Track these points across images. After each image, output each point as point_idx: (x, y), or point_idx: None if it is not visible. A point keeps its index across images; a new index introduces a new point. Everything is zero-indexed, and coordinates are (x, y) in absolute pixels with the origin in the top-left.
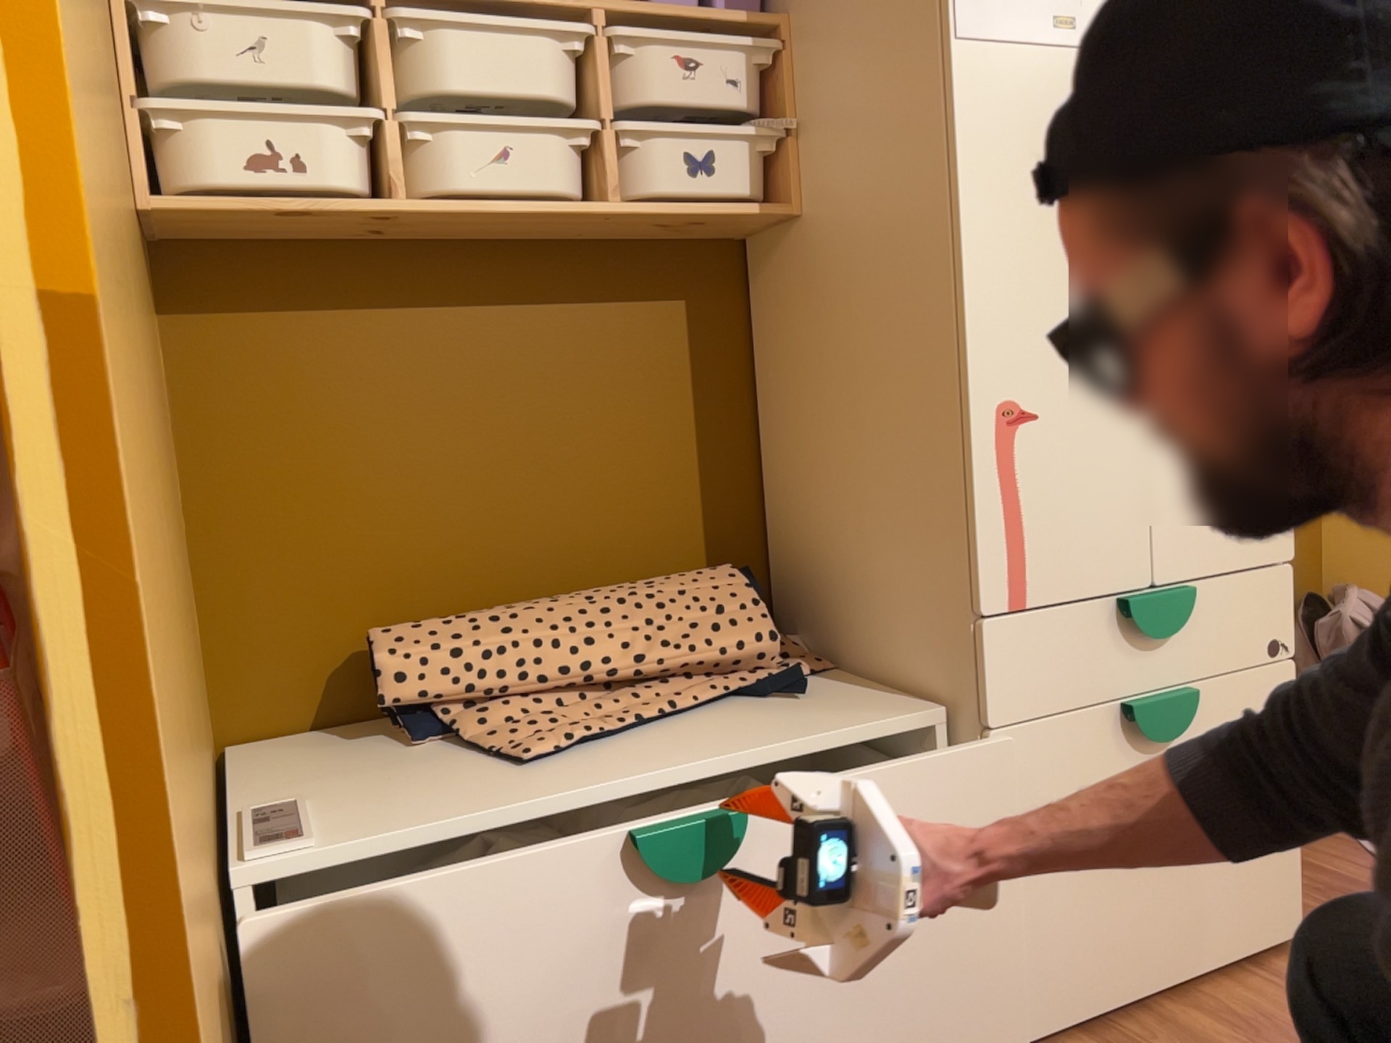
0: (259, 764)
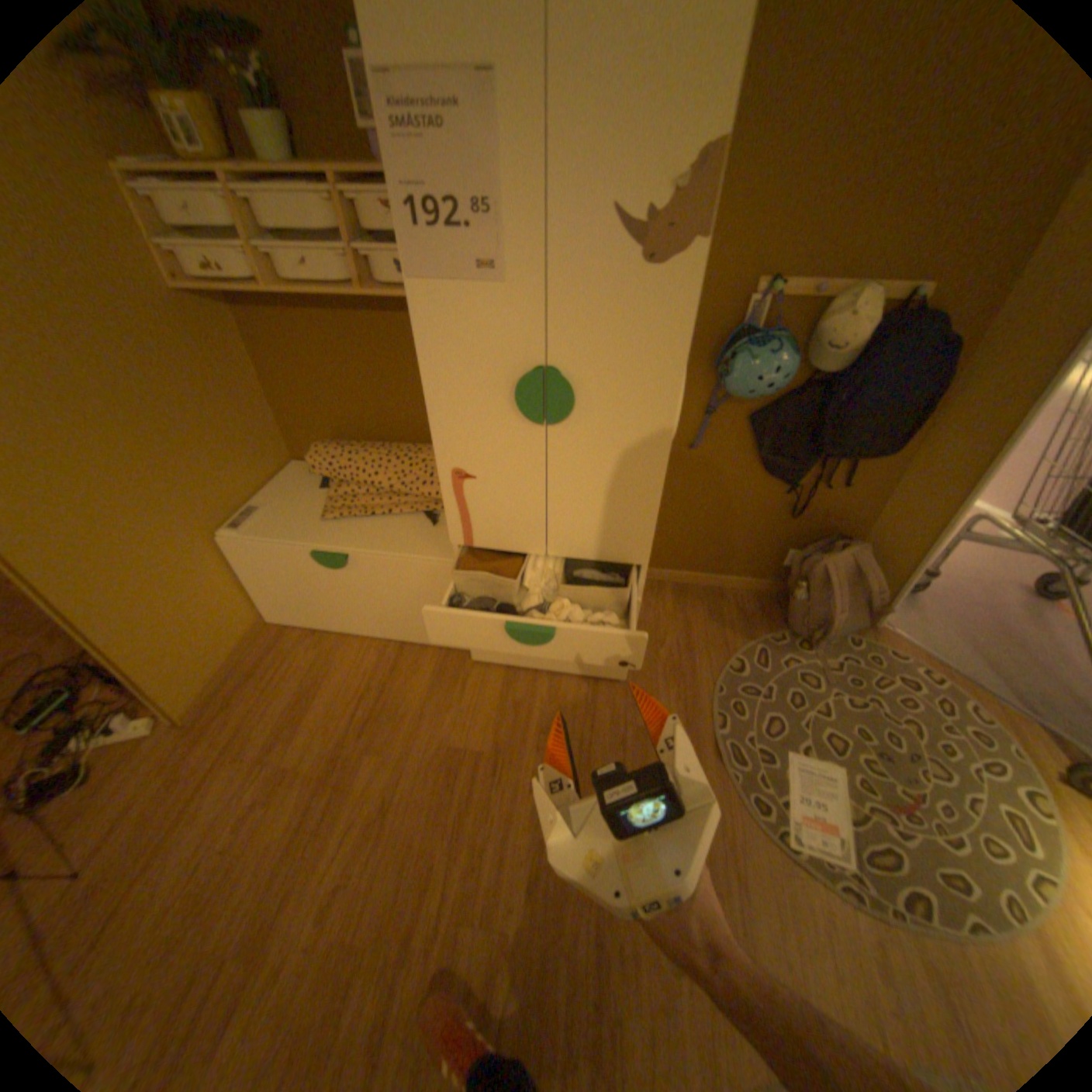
0: (284, 477)
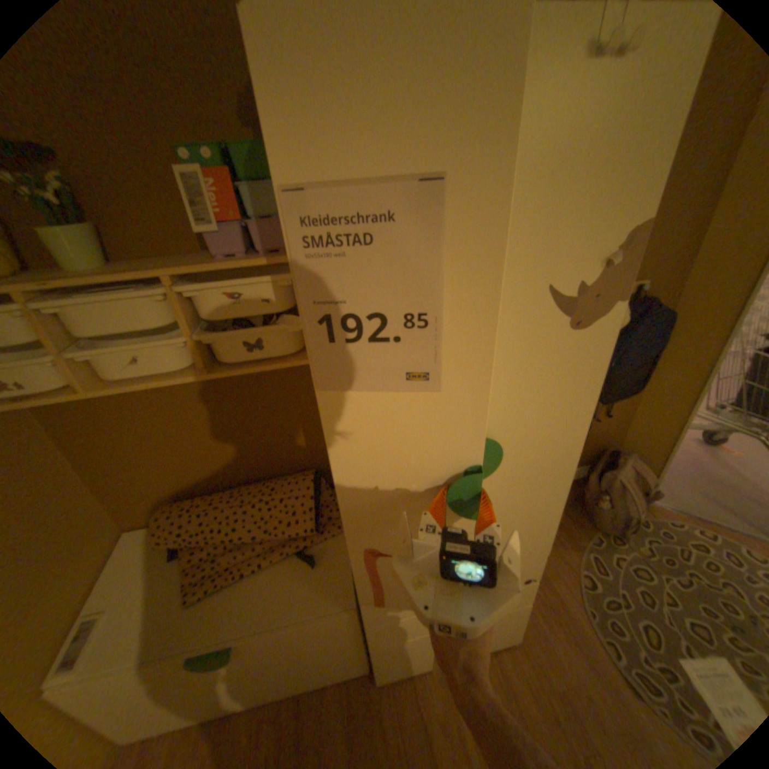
0: (118, 558)
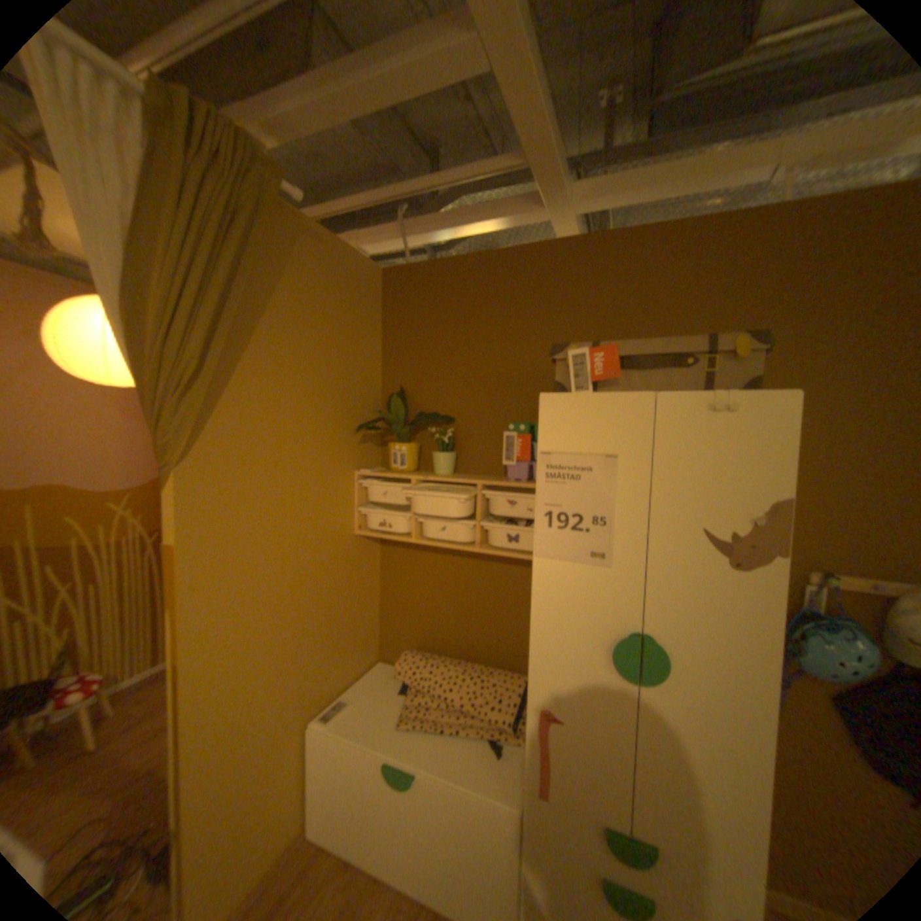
0: (371, 677)
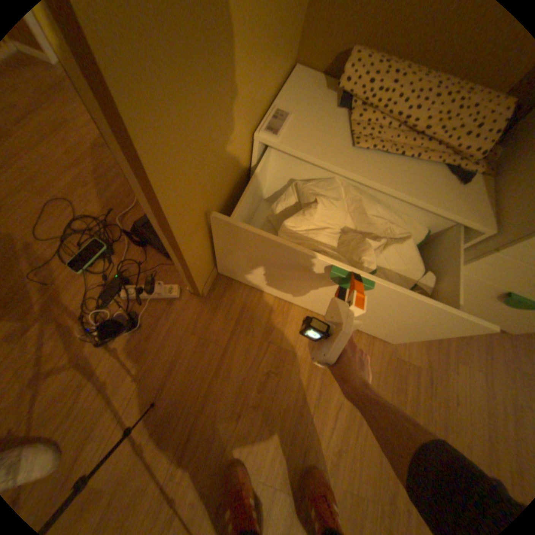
0: (297, 80)
